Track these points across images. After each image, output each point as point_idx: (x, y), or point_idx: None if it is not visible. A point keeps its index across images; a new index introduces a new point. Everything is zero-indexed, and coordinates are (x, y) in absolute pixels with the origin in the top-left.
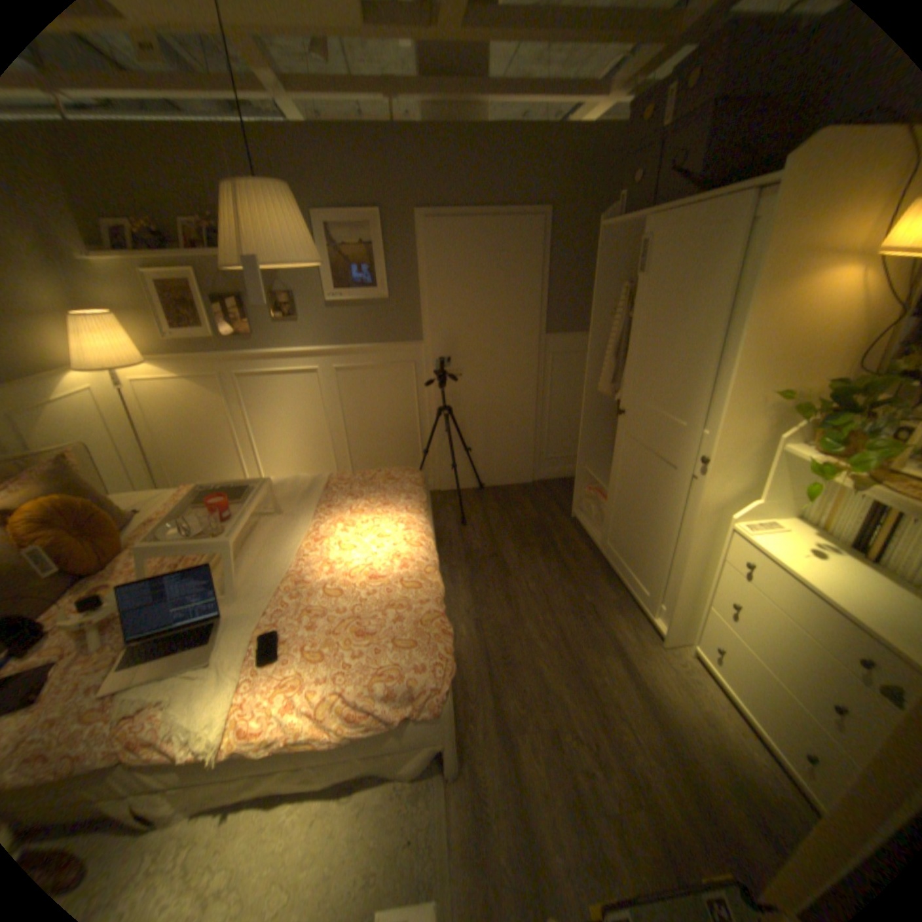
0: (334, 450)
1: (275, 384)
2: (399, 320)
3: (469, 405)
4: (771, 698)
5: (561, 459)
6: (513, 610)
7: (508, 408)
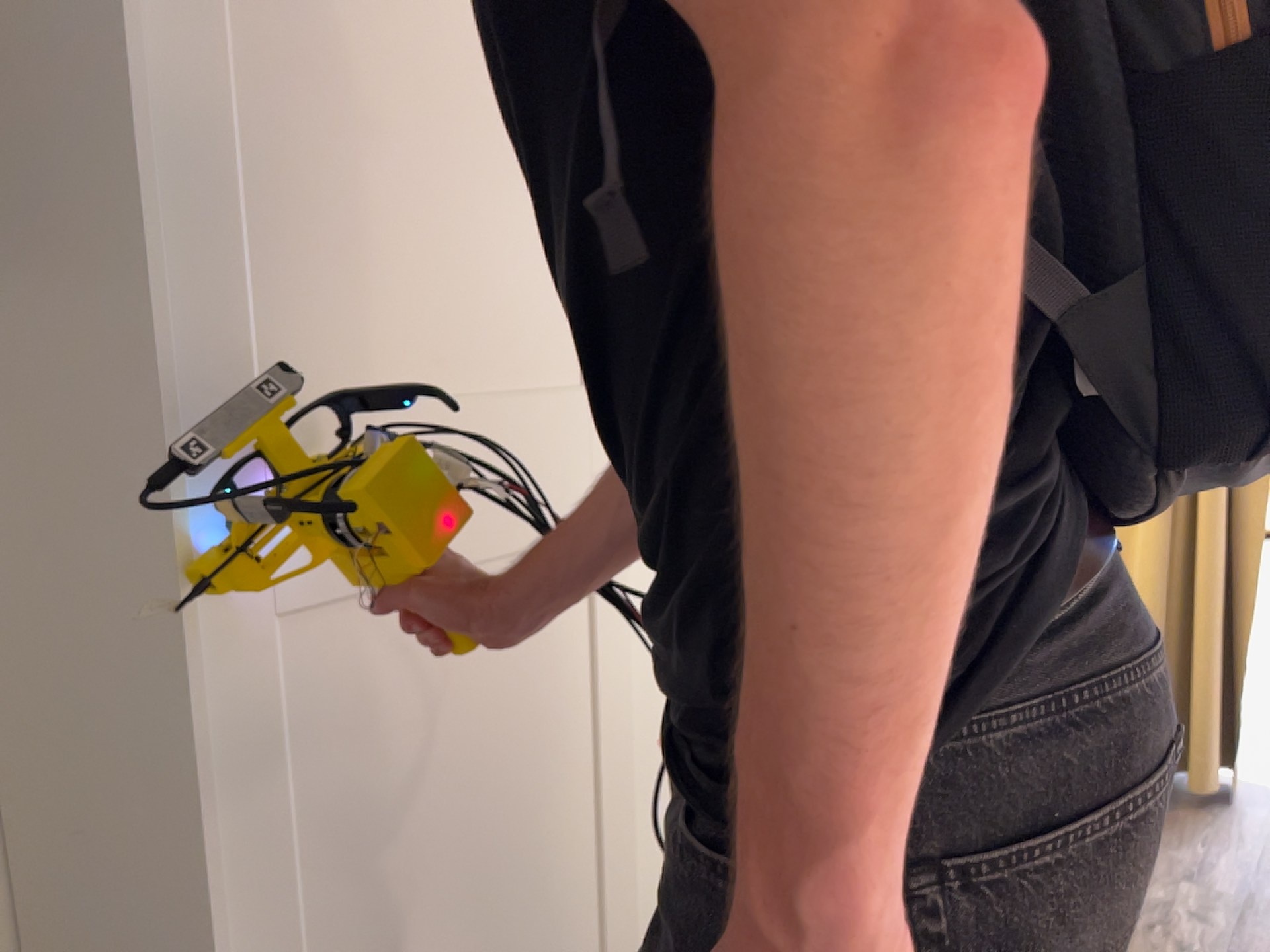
0: None
1: None
2: None
3: None
4: None
5: None
6: None
7: None
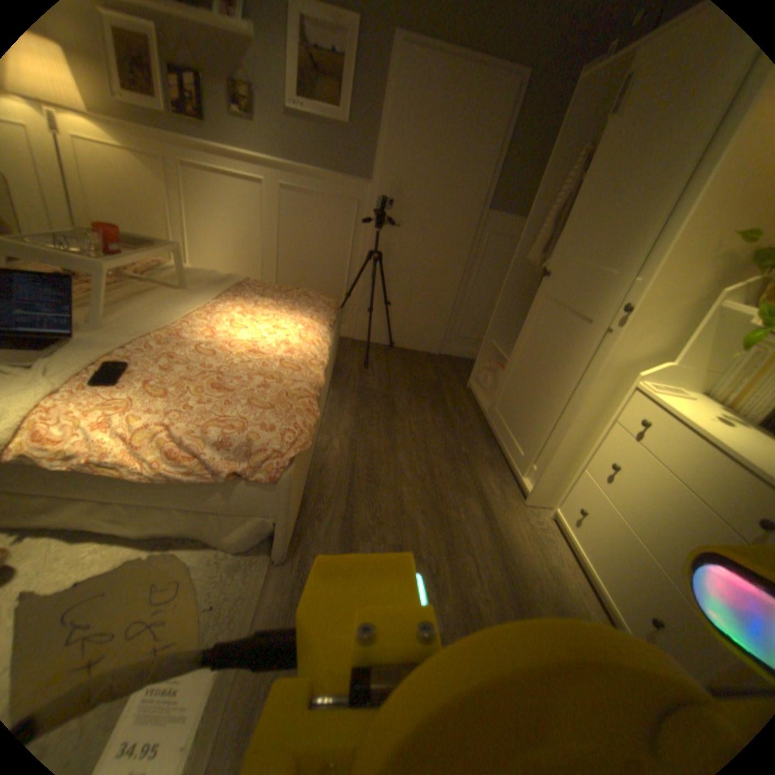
0: (262, 270)
1: (218, 184)
2: (353, 150)
3: (399, 260)
4: (626, 560)
5: (470, 339)
6: (389, 441)
7: (435, 274)
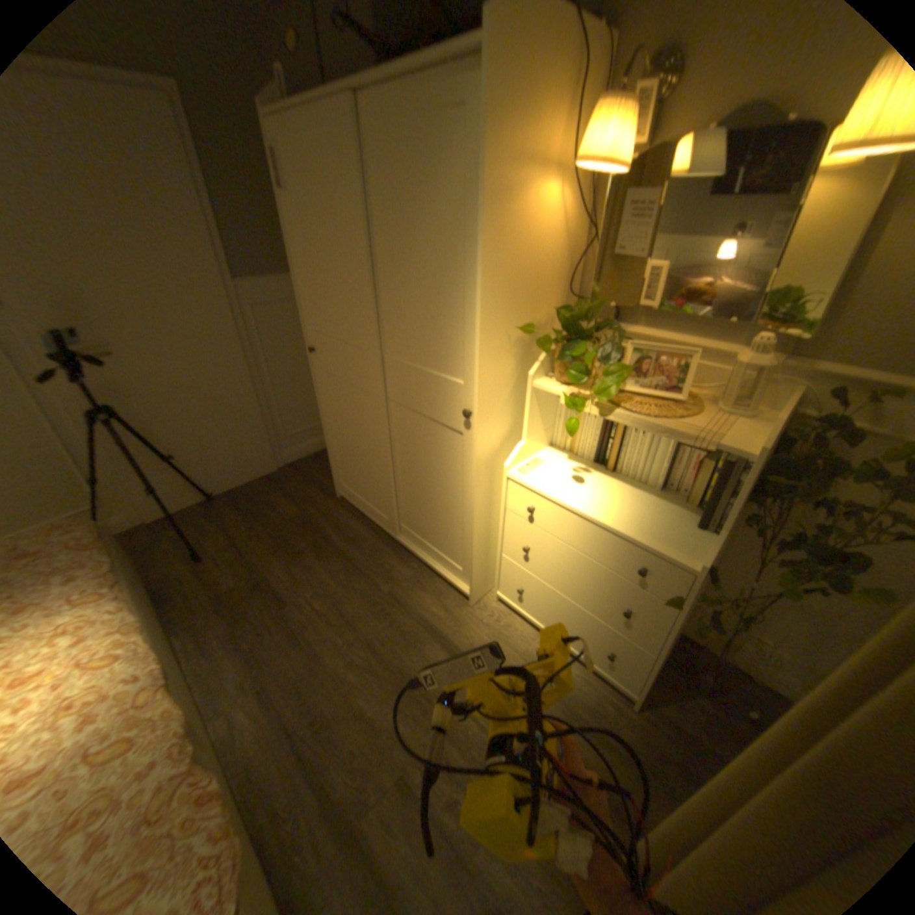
0: None
1: None
2: None
3: (142, 394)
4: (568, 618)
5: (304, 431)
6: (302, 651)
7: (210, 387)
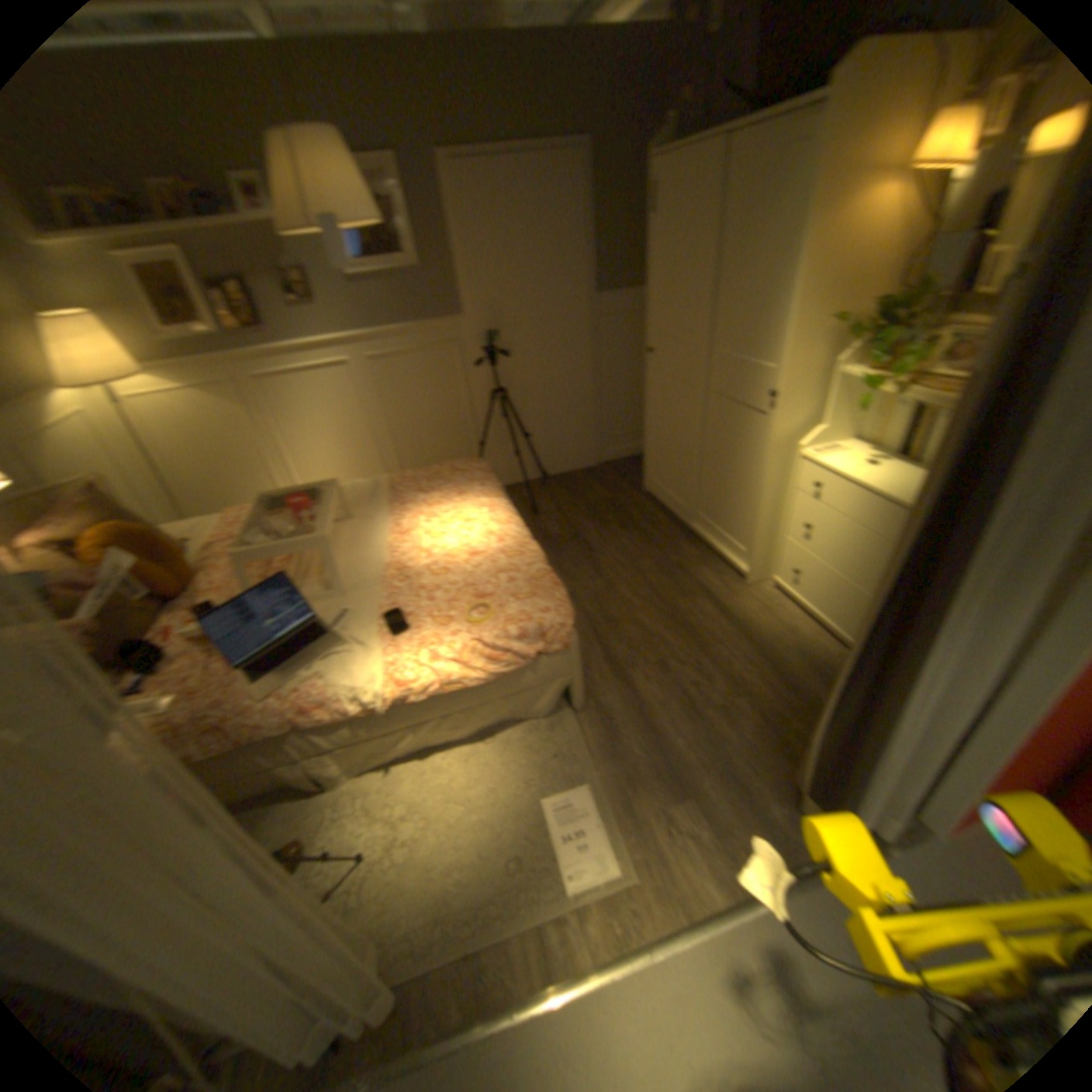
0: (375, 455)
1: (295, 384)
2: (428, 290)
3: (518, 385)
4: (836, 594)
5: (622, 435)
6: (601, 579)
7: (561, 384)
